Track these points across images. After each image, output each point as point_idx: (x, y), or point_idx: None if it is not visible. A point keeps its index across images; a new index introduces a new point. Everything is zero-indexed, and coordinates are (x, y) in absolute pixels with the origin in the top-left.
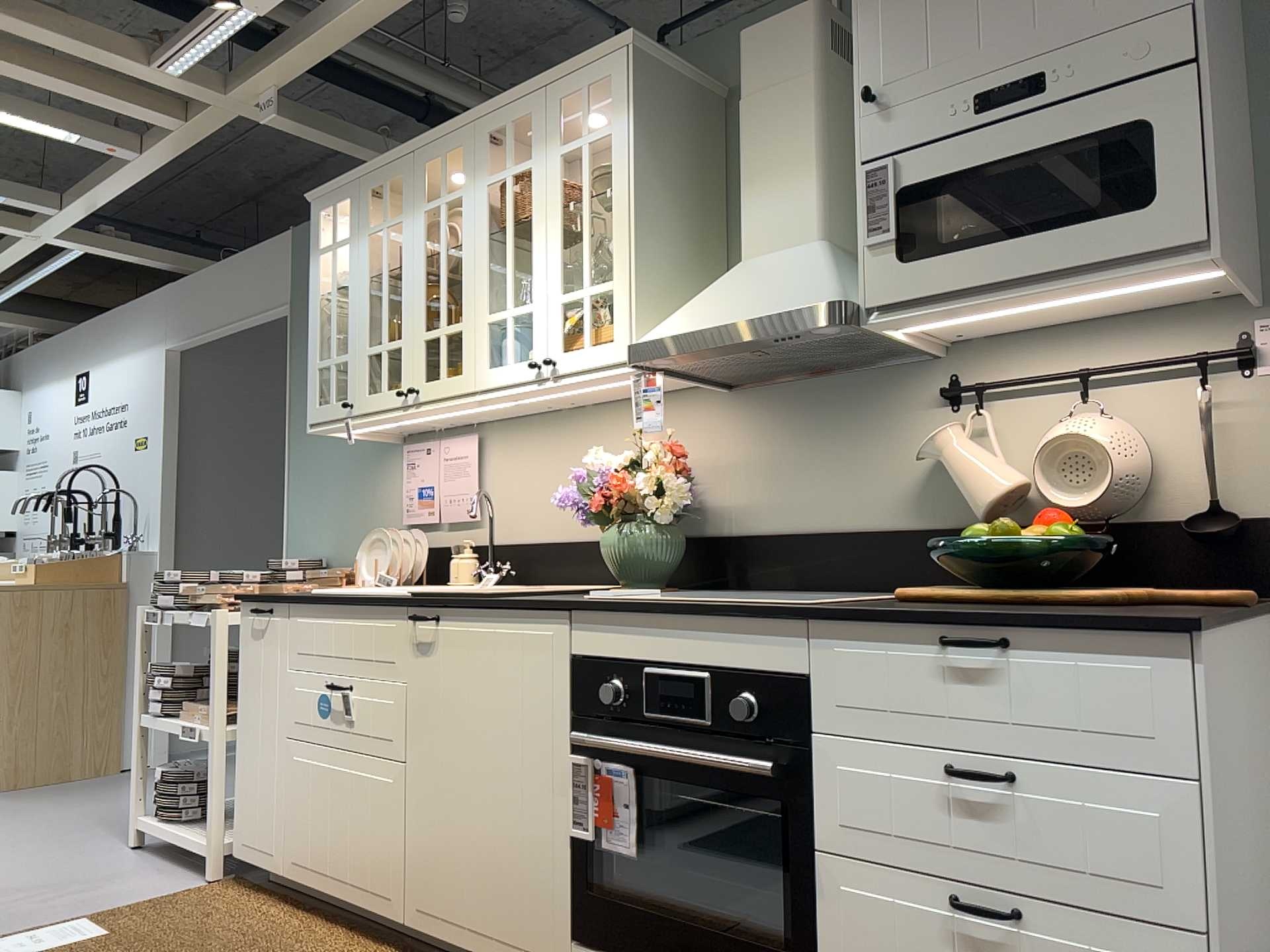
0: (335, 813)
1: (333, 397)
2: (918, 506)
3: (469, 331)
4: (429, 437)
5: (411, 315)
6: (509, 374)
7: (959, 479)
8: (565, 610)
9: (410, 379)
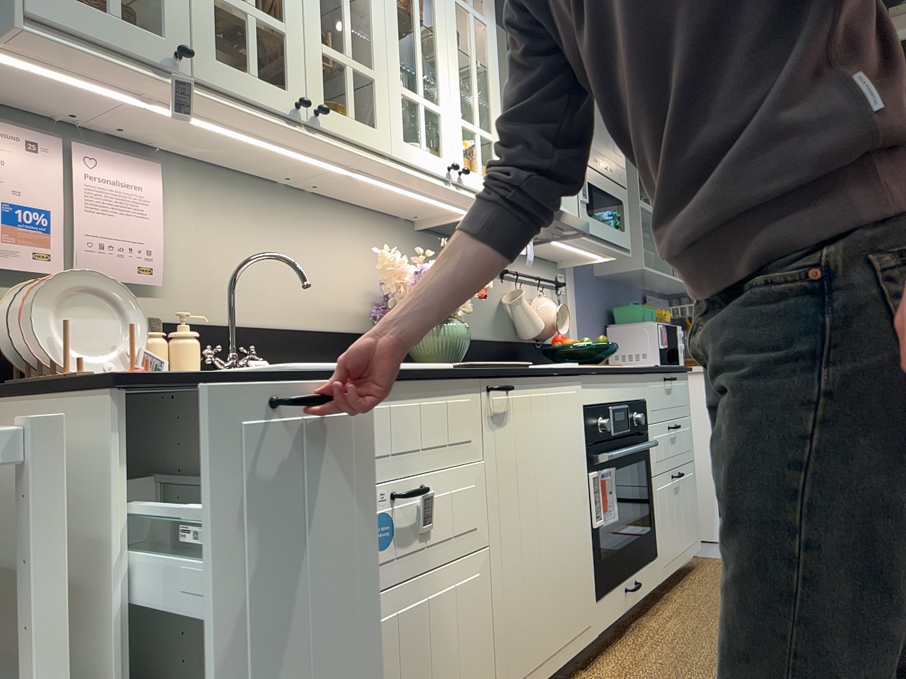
0: (408, 672)
1: (116, 7)
2: (496, 328)
3: (384, 89)
4: (24, 124)
5: (301, 6)
6: (426, 160)
7: (527, 317)
8: (585, 373)
9: (304, 90)
